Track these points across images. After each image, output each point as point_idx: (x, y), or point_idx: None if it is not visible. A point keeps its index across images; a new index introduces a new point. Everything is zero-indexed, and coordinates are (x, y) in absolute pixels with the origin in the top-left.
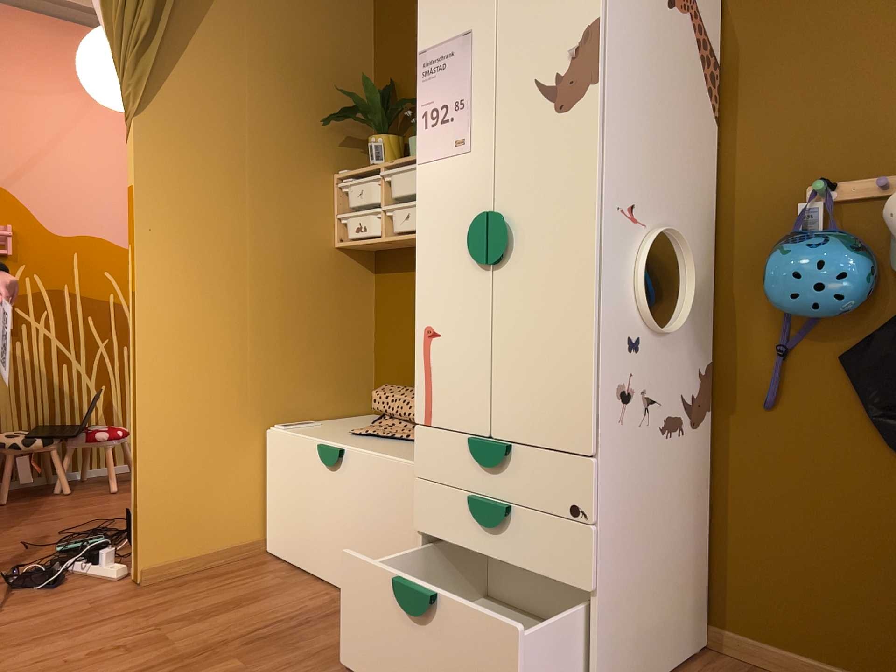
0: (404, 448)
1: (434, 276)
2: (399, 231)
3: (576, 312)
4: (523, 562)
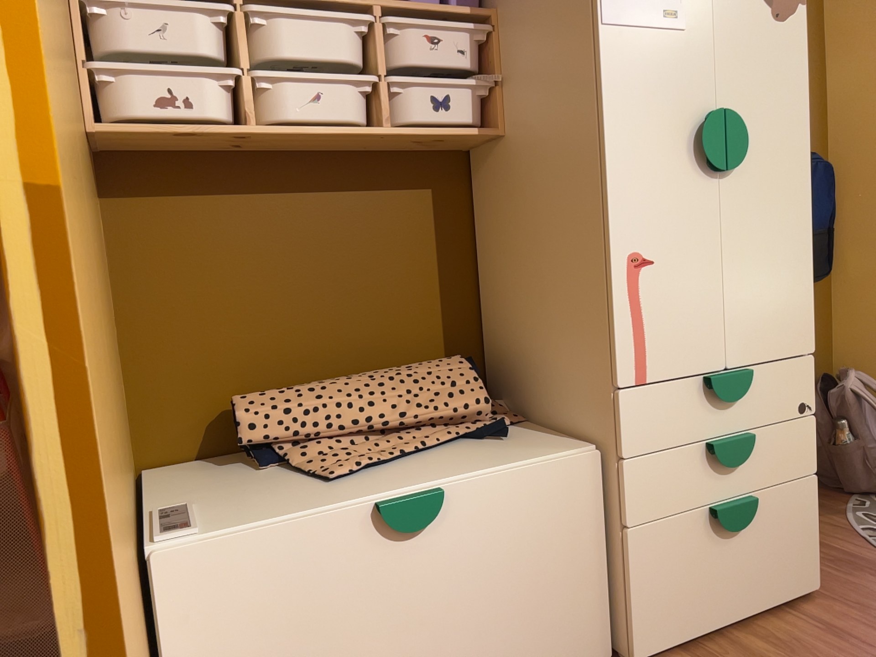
0: (475, 453)
1: (641, 186)
2: (298, 120)
3: (798, 221)
4: (762, 481)
